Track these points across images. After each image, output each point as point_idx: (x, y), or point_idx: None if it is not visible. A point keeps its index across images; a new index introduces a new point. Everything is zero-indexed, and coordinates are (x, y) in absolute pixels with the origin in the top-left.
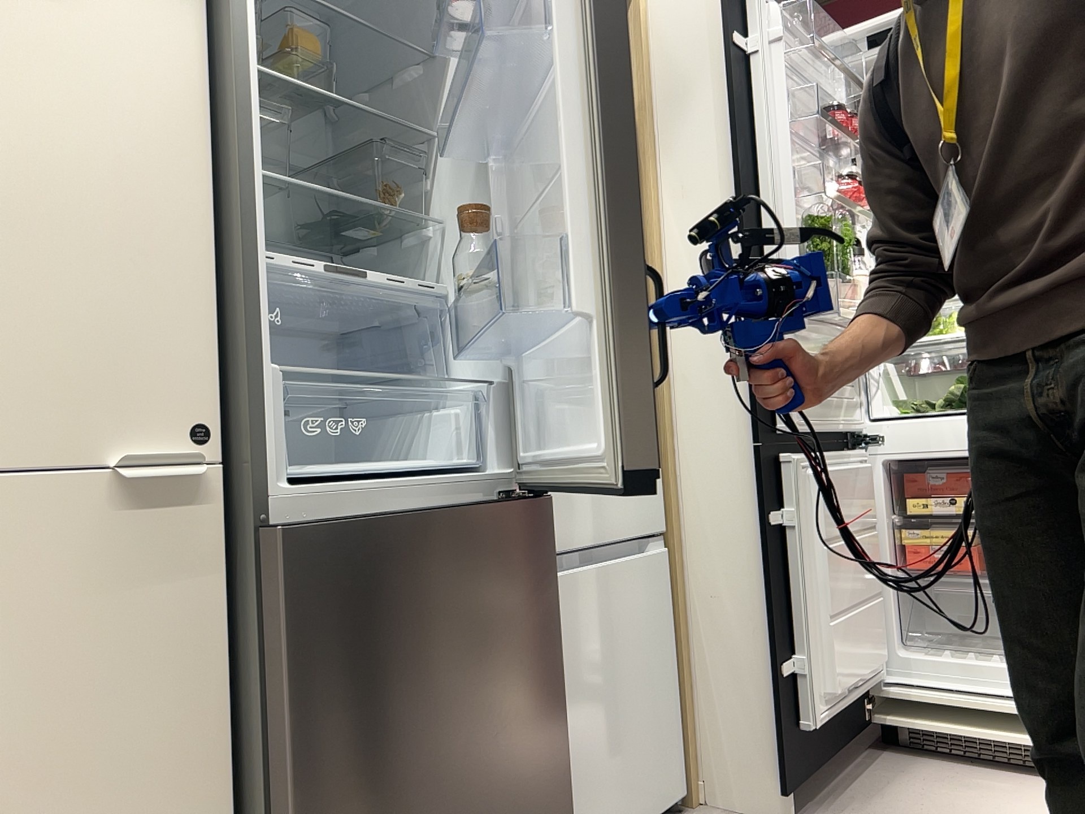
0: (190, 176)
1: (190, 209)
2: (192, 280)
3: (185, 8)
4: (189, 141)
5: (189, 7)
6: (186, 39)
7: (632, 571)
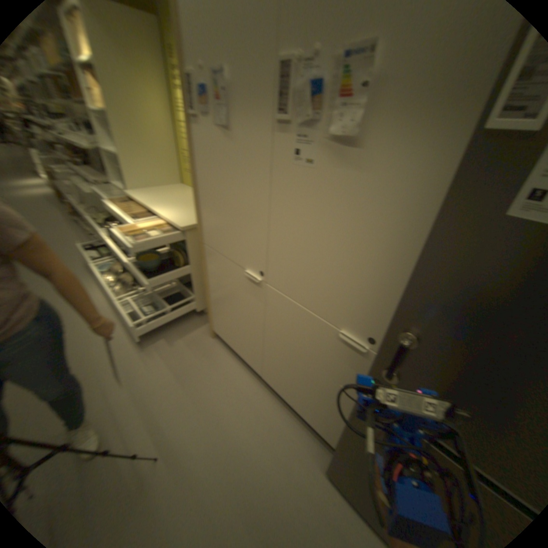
0: (408, 249)
1: (402, 264)
2: (390, 292)
3: (448, 151)
4: (415, 233)
5: (451, 150)
6: (439, 174)
7: None
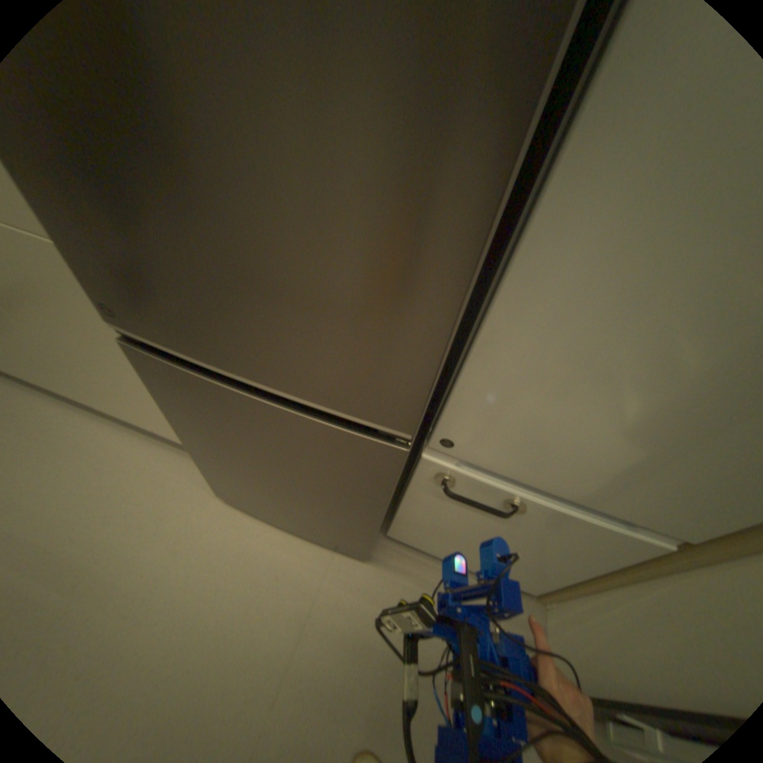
0: None
1: None
2: None
3: None
4: None
5: None
6: None
7: (575, 520)
